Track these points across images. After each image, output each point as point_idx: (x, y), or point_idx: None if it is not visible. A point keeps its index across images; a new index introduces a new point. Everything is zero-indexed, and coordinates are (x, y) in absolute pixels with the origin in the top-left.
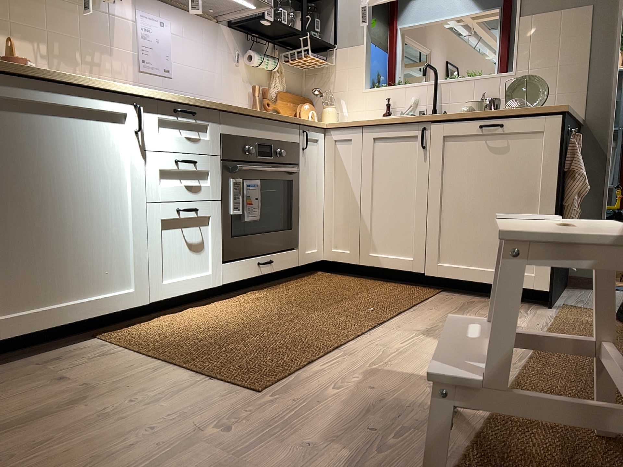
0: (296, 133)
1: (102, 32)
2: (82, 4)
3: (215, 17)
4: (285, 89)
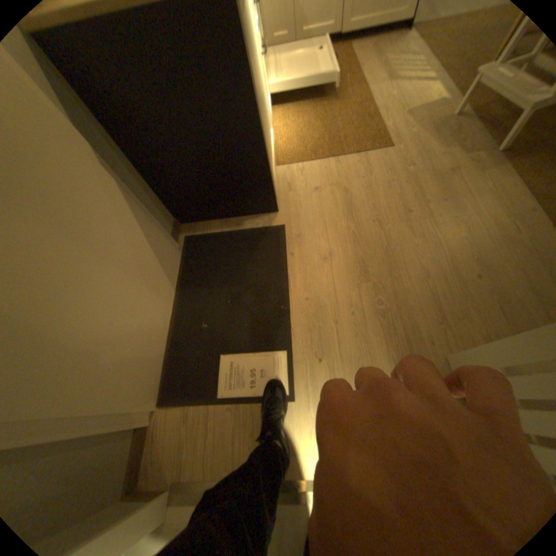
0: None
1: None
2: None
3: None
4: None
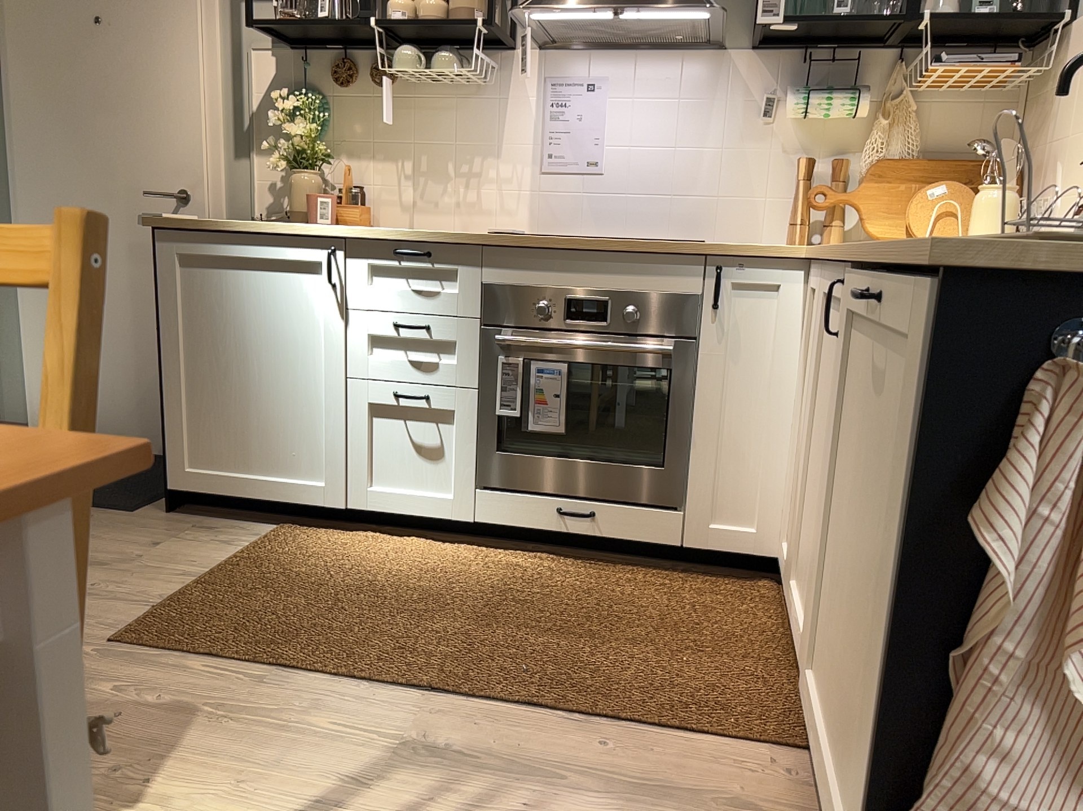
0: (691, 277)
1: (484, 126)
2: (458, 95)
3: (699, 45)
4: (916, 153)
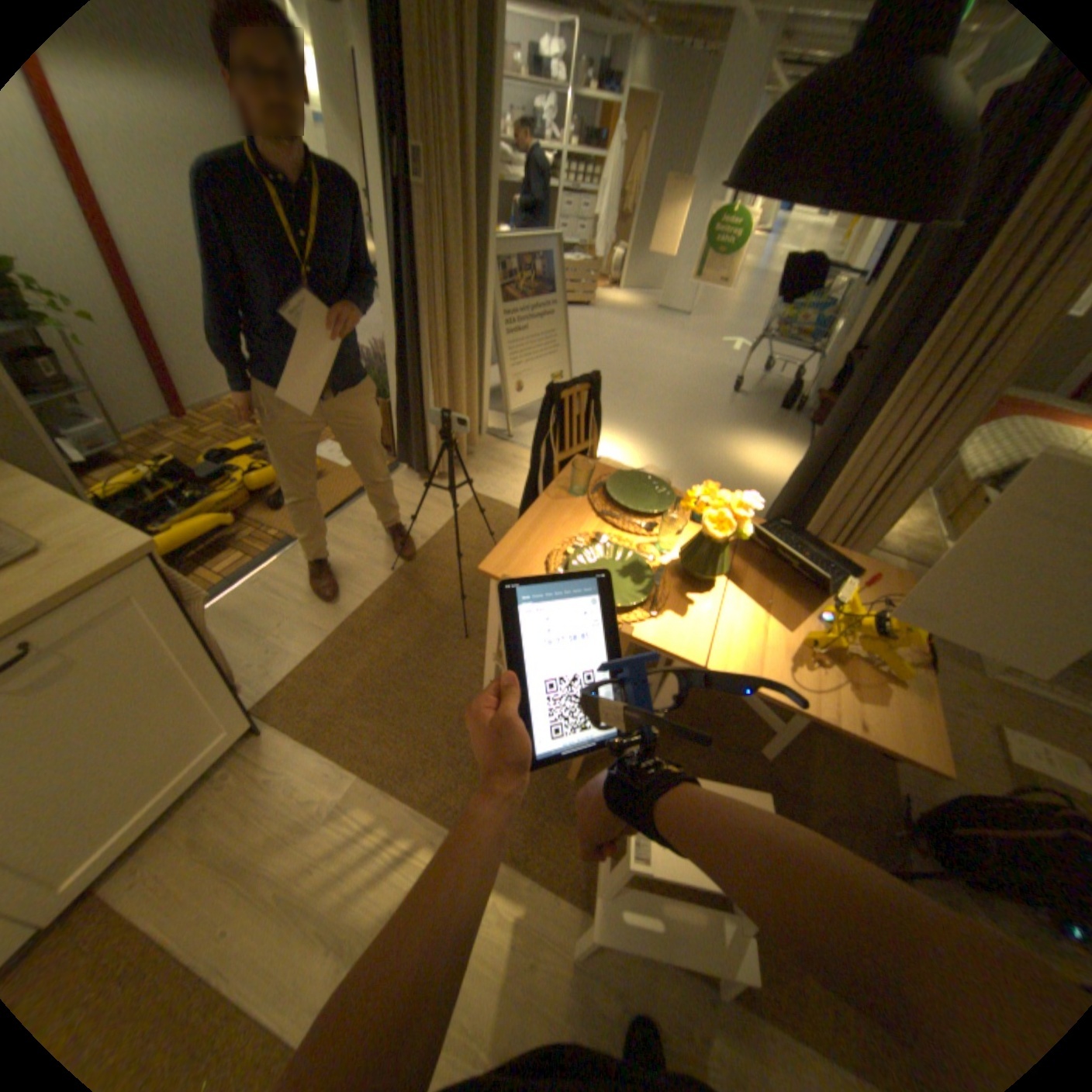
0: None
1: None
2: None
3: None
4: None
